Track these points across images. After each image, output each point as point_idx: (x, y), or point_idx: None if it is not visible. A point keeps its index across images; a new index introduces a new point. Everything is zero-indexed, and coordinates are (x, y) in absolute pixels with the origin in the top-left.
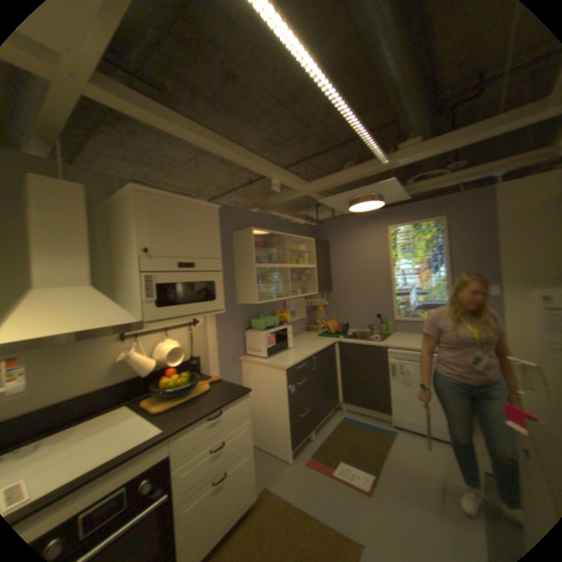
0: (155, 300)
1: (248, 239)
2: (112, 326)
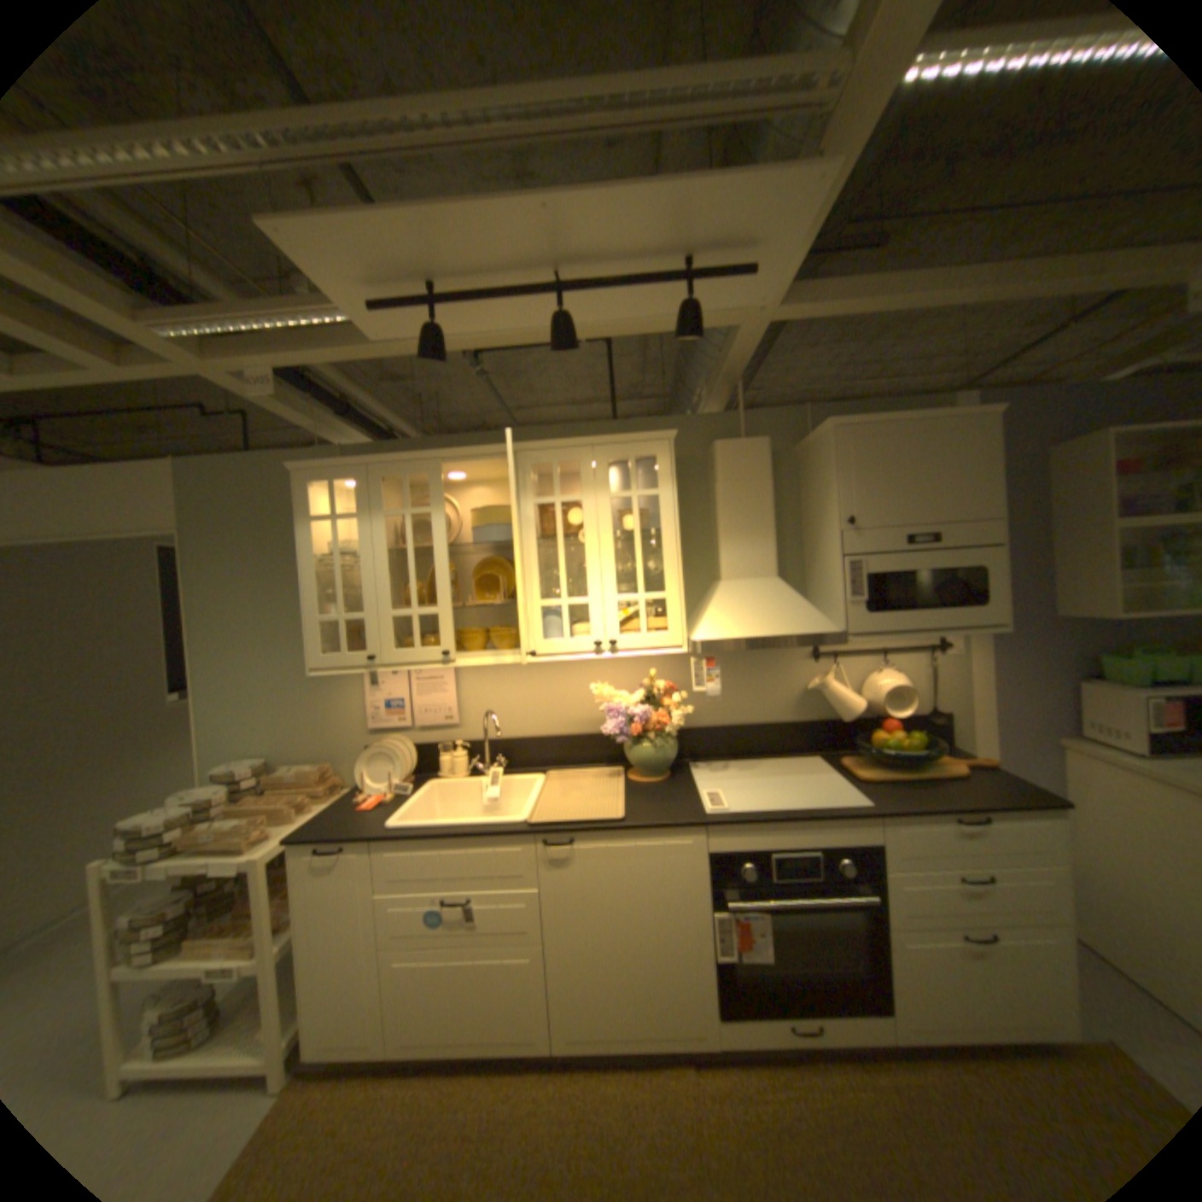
0: (862, 601)
1: (1092, 461)
2: (802, 636)
